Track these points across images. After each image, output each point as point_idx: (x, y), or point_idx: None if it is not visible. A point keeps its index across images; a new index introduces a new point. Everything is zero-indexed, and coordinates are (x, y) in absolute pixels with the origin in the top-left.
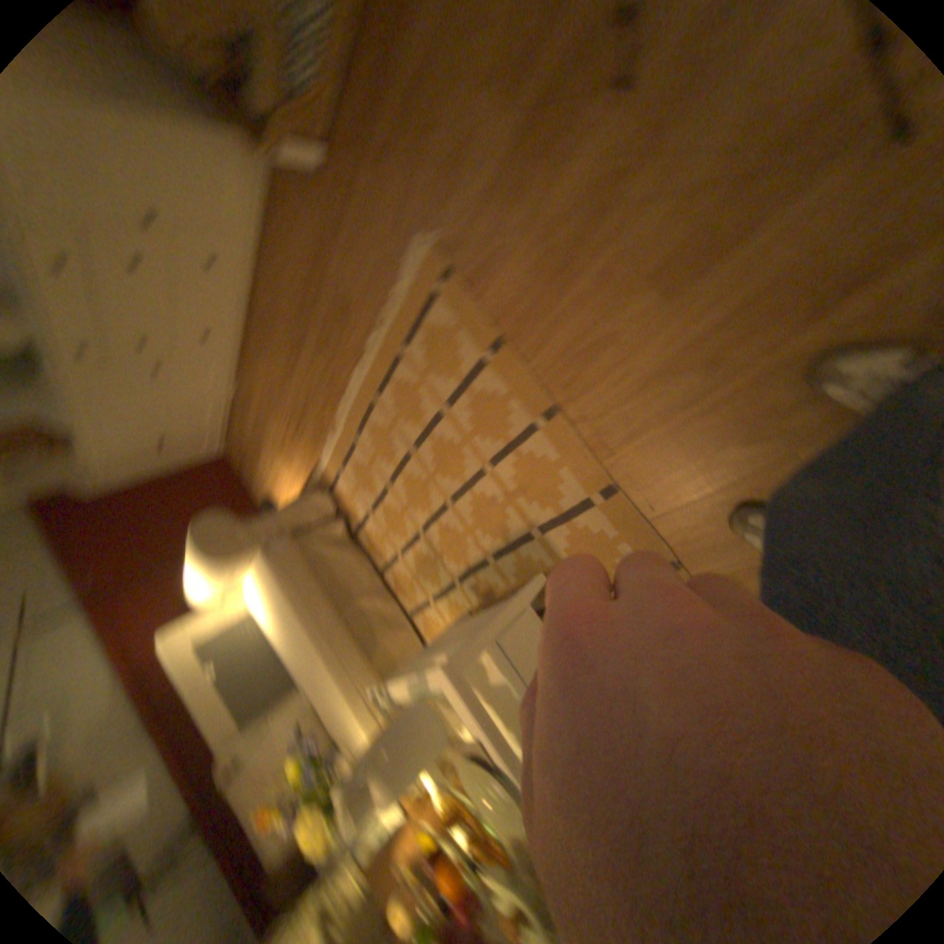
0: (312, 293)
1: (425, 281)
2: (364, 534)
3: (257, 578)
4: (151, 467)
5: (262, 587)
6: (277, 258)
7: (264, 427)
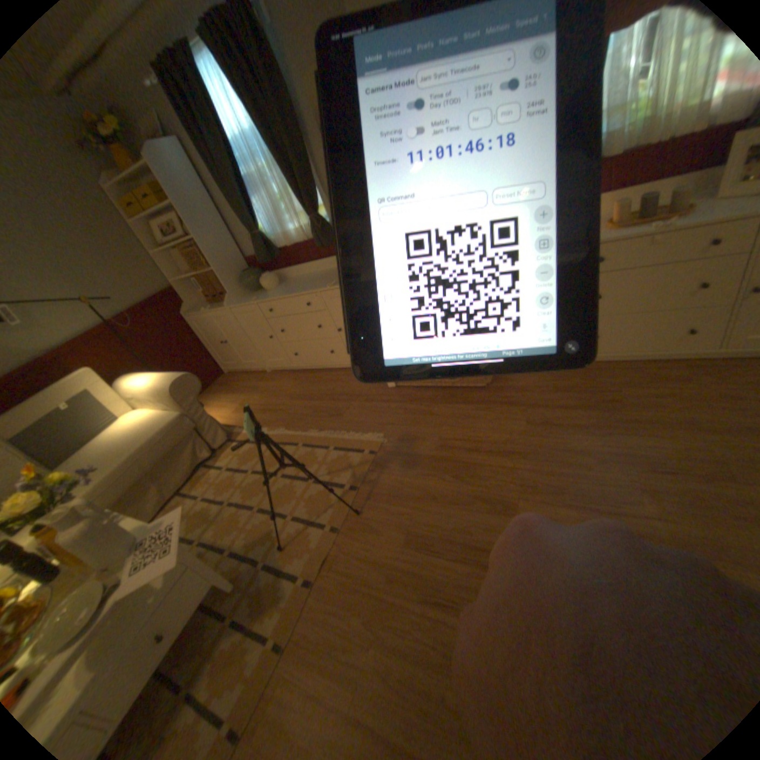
0: (335, 397)
1: (364, 444)
2: (201, 473)
3: (153, 417)
4: (199, 339)
5: (147, 422)
6: (343, 377)
7: (249, 392)
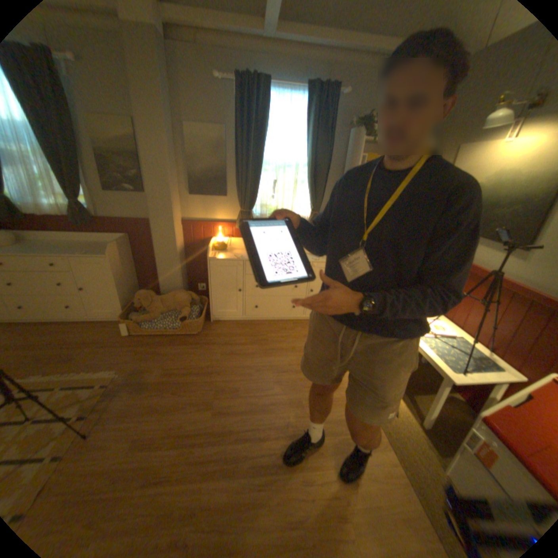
0: (65, 348)
1: (95, 383)
2: None
3: None
4: None
5: None
6: (75, 331)
7: None
